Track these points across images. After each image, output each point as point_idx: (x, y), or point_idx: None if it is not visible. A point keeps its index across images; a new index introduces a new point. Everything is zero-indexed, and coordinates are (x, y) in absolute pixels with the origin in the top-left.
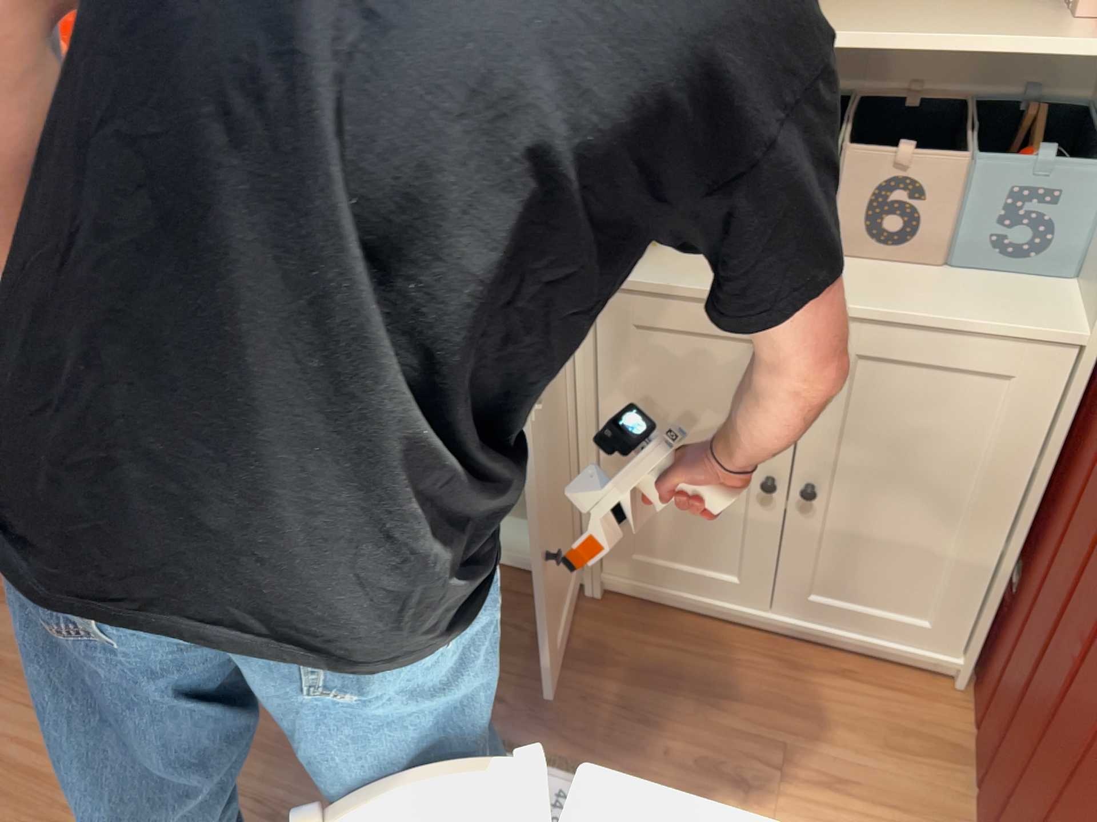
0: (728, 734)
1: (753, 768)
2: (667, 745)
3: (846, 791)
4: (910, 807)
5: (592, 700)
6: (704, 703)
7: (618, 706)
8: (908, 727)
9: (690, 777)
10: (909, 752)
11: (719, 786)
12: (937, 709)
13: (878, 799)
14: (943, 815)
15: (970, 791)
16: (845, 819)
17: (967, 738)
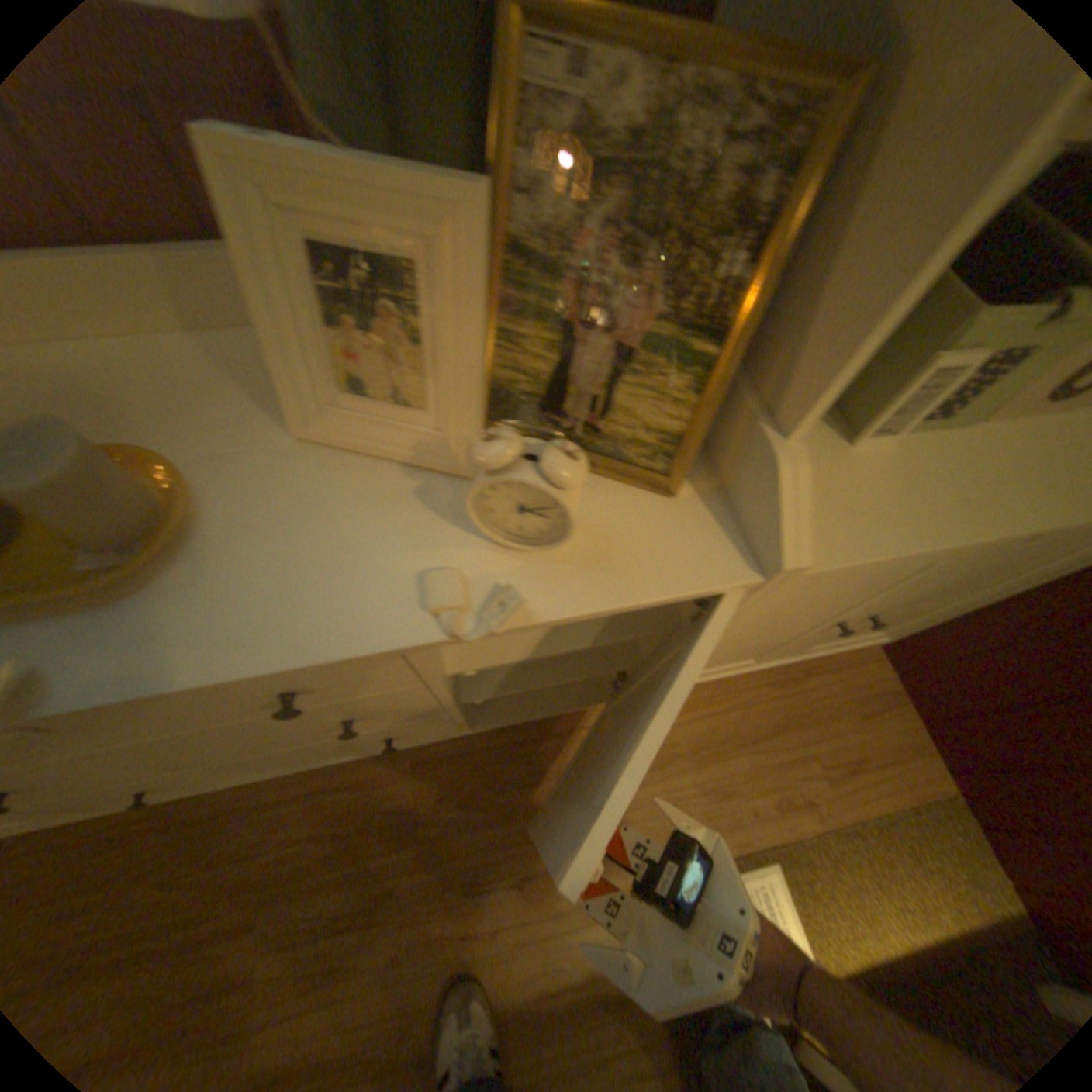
0: (784, 777)
1: (814, 795)
2: (756, 815)
3: (870, 776)
4: (906, 764)
5: (685, 810)
6: (755, 760)
7: (705, 803)
8: (871, 699)
9: (786, 832)
10: (882, 720)
11: (806, 826)
12: (876, 675)
13: (888, 770)
14: (923, 758)
15: (926, 730)
16: (882, 799)
17: (903, 690)
